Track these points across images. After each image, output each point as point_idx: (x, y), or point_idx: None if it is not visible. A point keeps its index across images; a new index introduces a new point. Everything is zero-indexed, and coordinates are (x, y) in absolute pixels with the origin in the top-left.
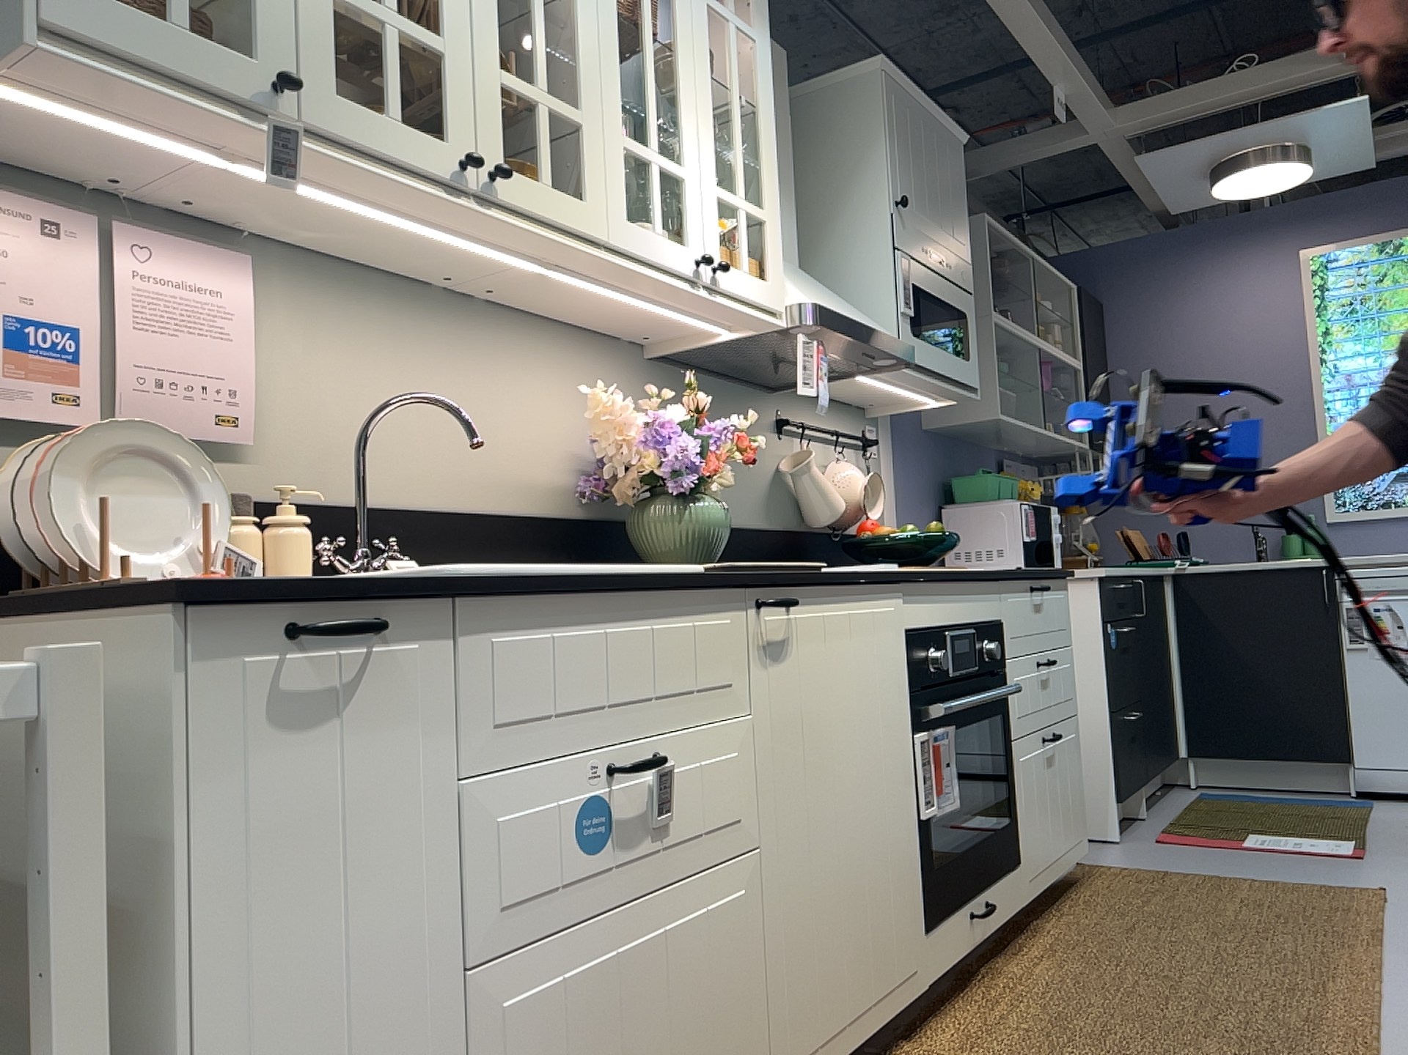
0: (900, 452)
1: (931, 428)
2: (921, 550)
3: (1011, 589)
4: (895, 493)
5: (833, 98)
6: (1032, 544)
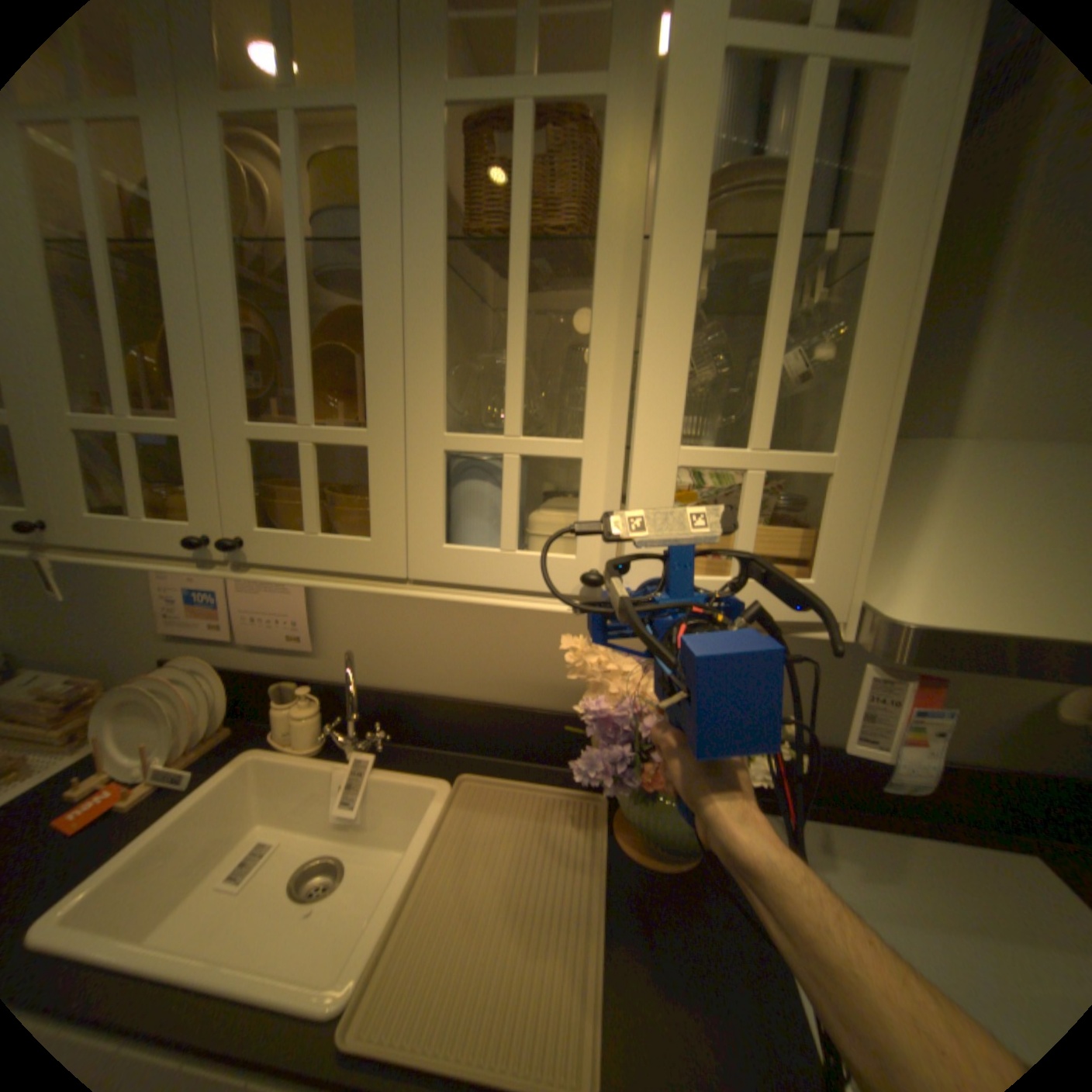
0: None
1: None
2: None
3: None
4: None
5: None
6: None
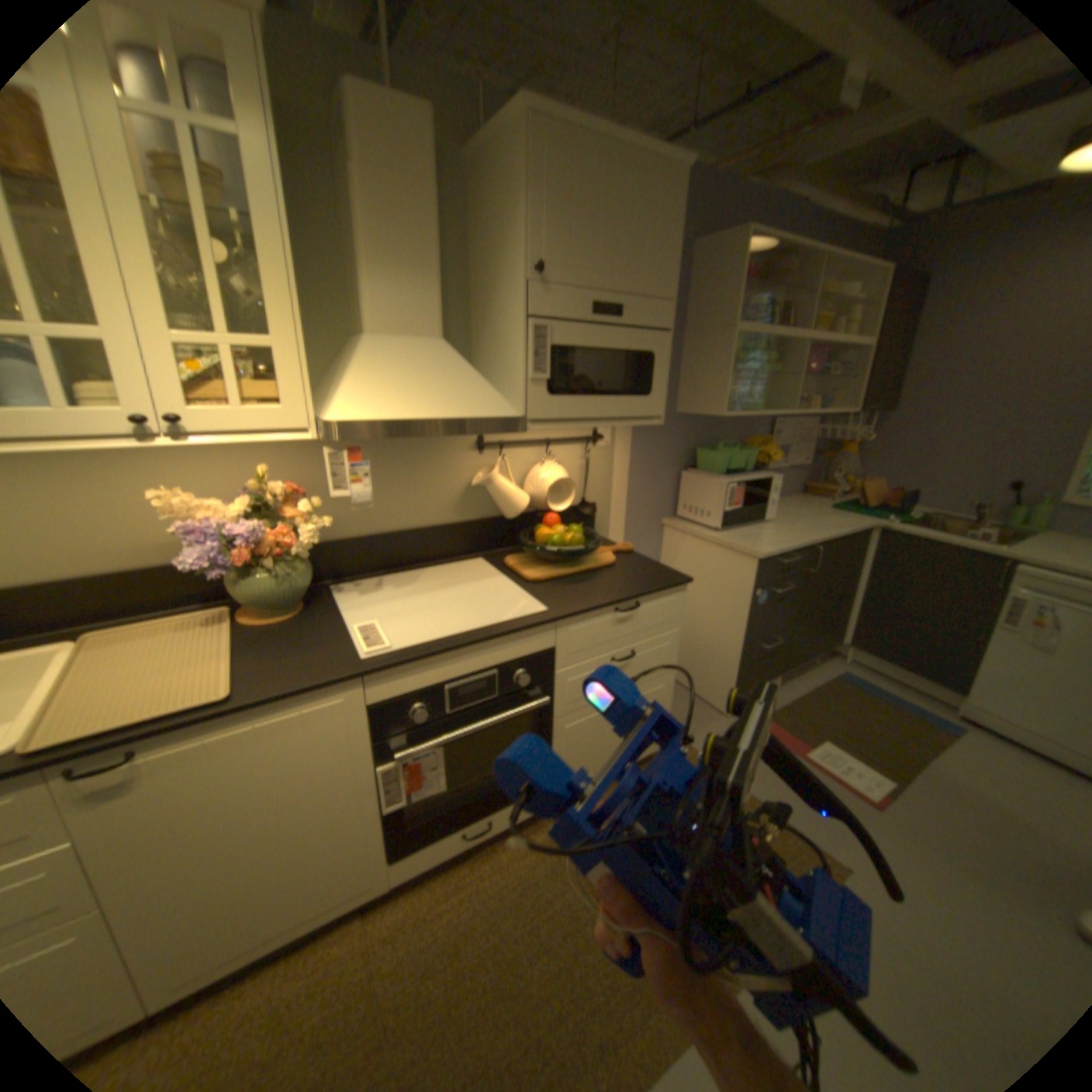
0: (637, 436)
1: (680, 412)
2: (562, 552)
3: (575, 621)
4: (623, 468)
5: (501, 141)
6: (731, 513)
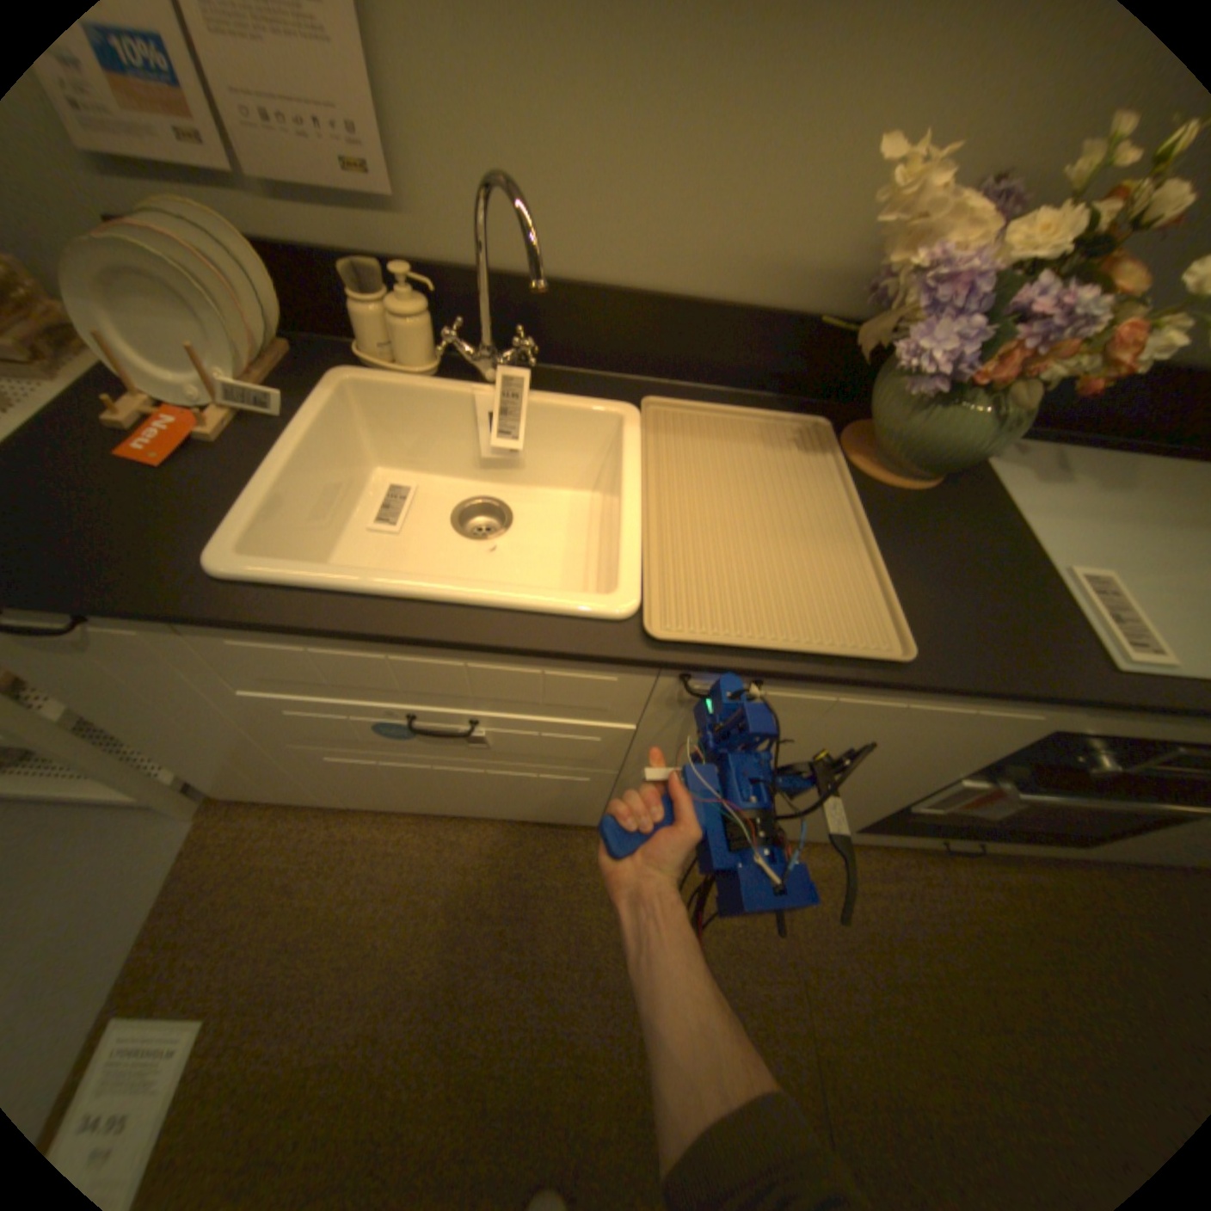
0: None
1: None
2: None
3: None
4: None
5: None
6: None
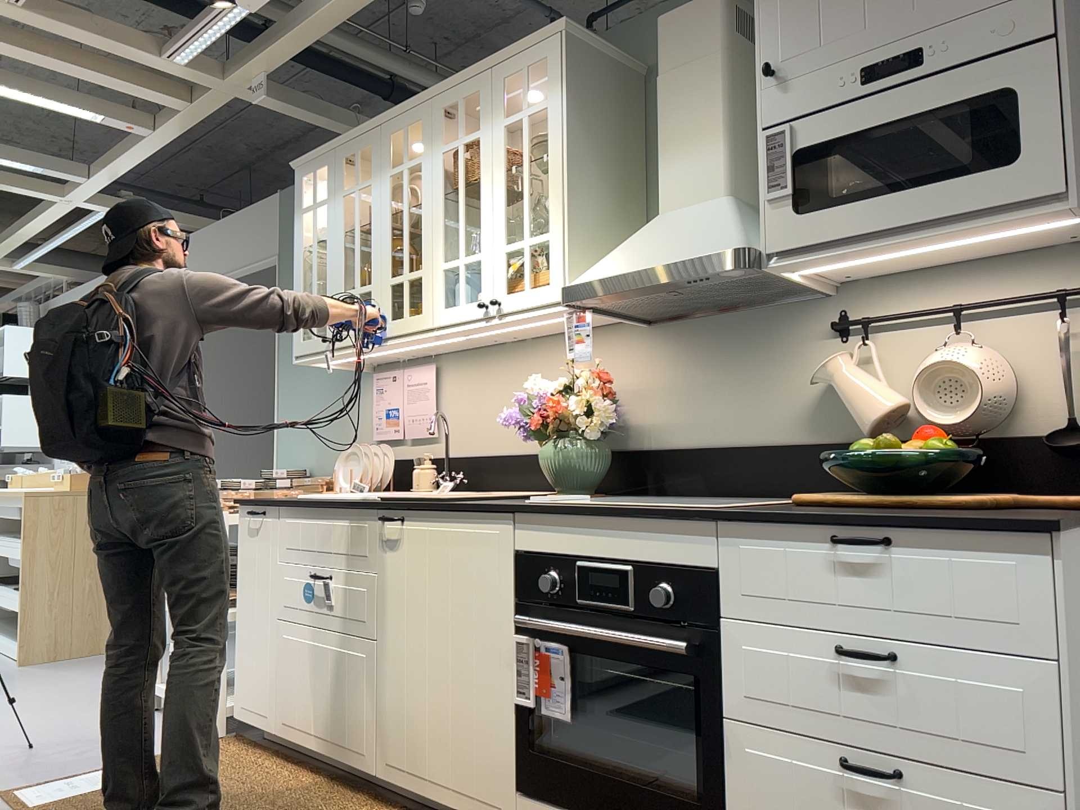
0: None
1: None
2: (872, 470)
3: (749, 532)
4: None
5: None
6: None
